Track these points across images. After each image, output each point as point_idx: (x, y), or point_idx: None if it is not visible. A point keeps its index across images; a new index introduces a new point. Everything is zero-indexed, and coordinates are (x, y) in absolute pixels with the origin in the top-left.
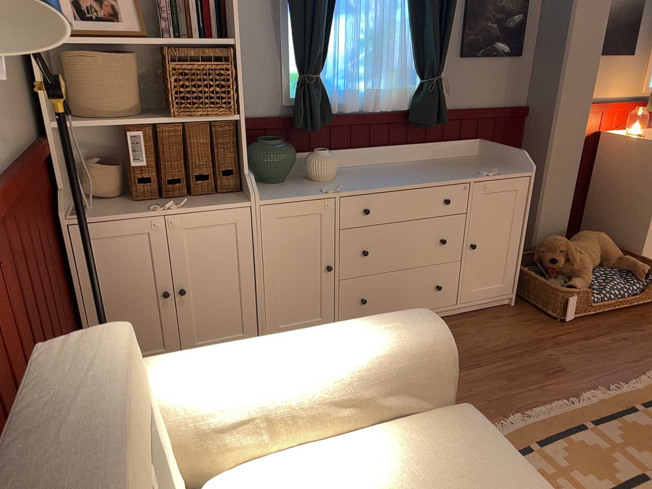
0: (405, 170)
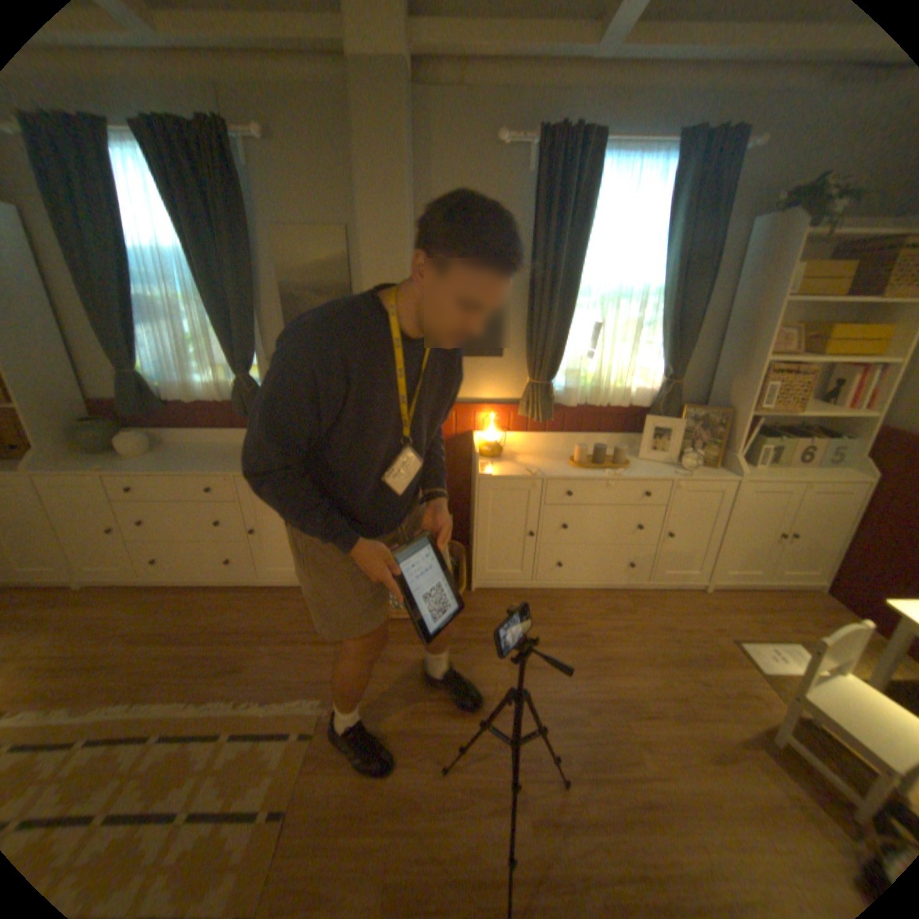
0: (219, 454)
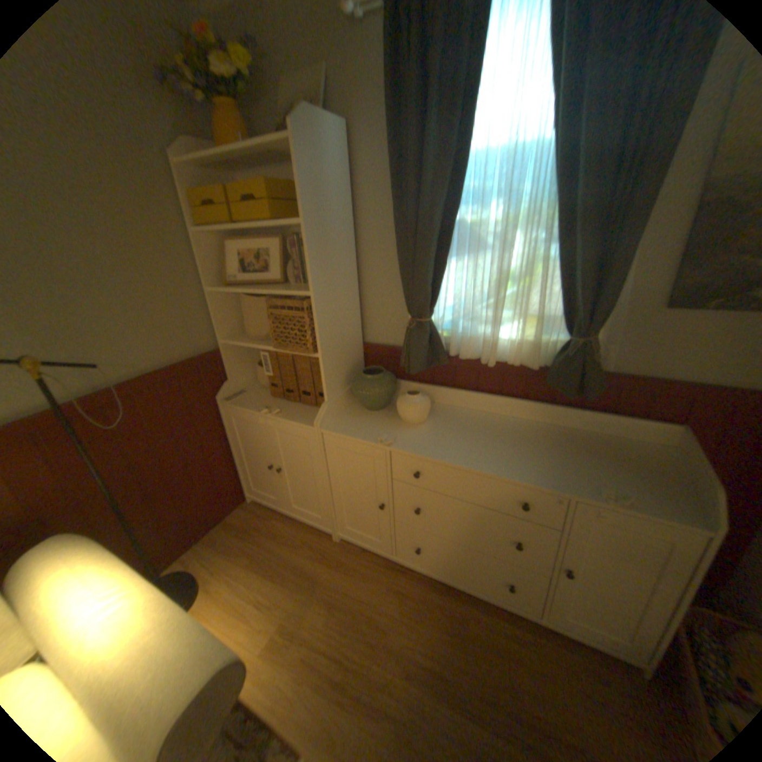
0: (520, 437)
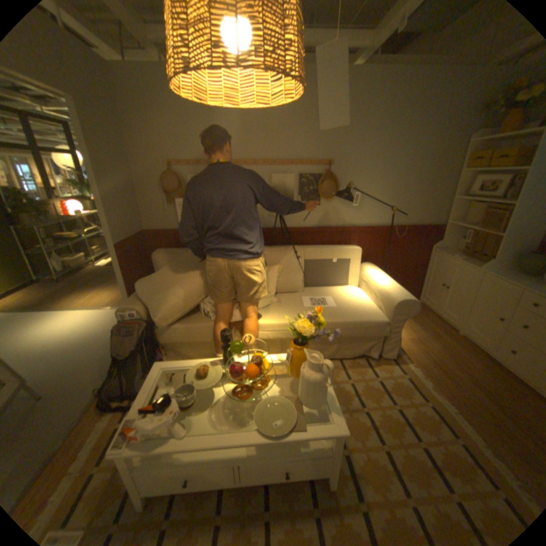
0: None
